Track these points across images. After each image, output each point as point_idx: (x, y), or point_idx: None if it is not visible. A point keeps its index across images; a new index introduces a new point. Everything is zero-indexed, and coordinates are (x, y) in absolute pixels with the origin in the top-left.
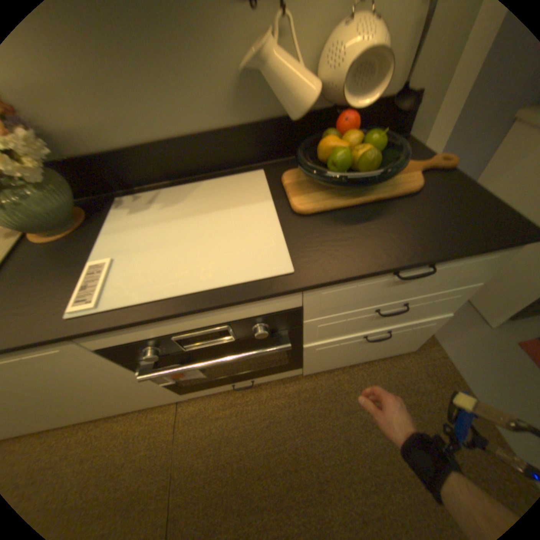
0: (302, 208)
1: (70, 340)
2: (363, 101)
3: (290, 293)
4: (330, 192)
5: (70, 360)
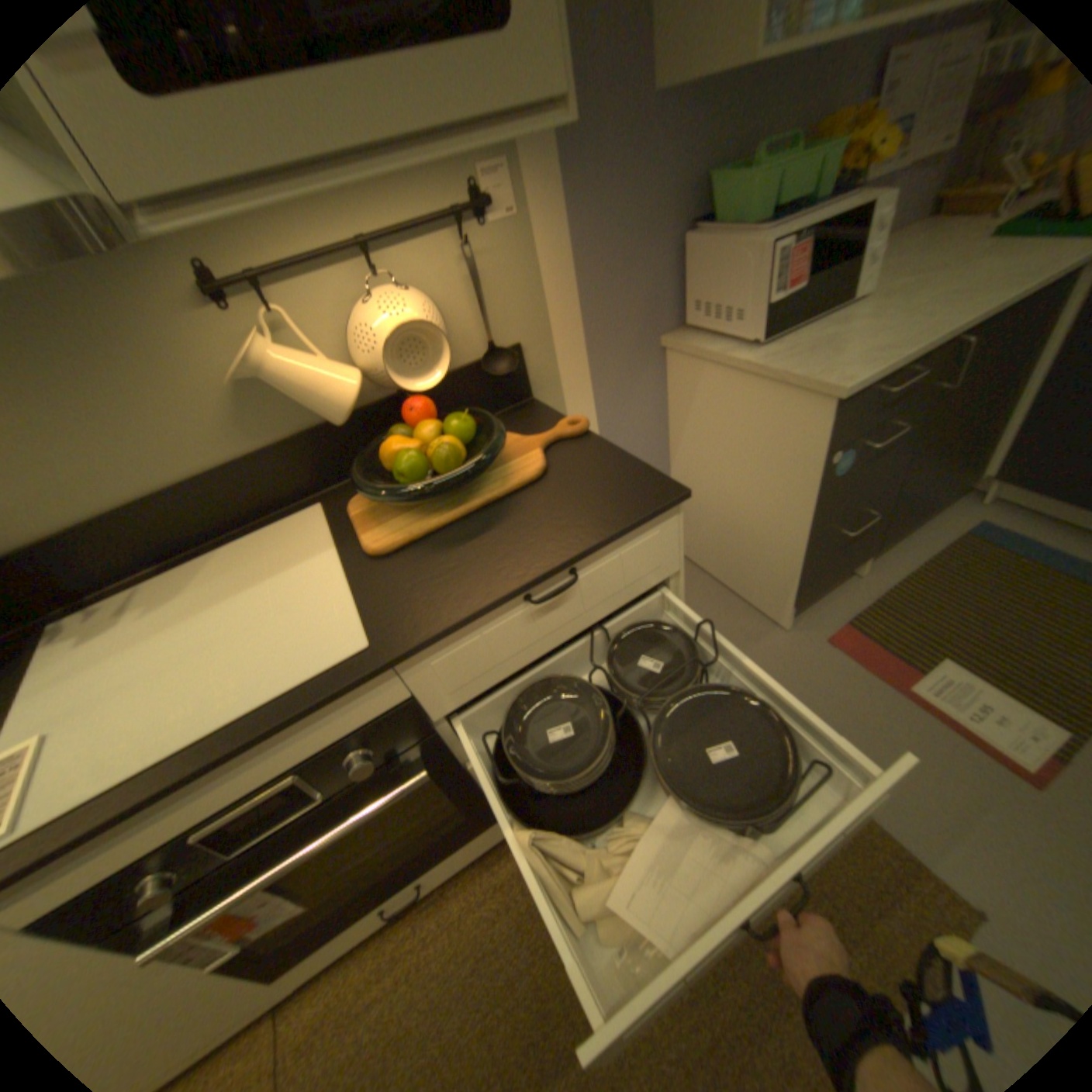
0: (383, 548)
1: None
2: (428, 385)
3: (369, 679)
4: (422, 511)
5: None
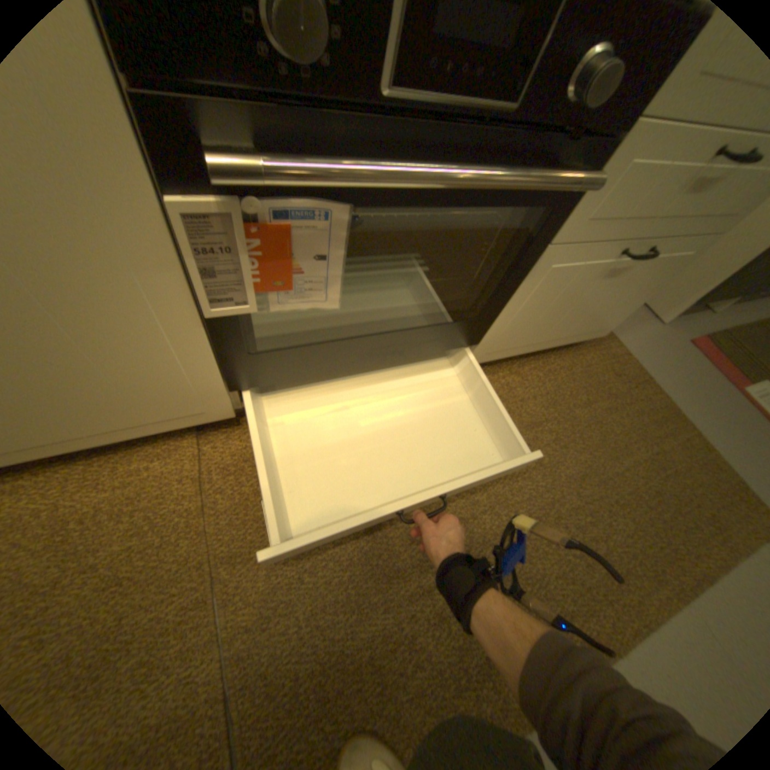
0: None
1: None
2: None
3: None
4: None
5: None
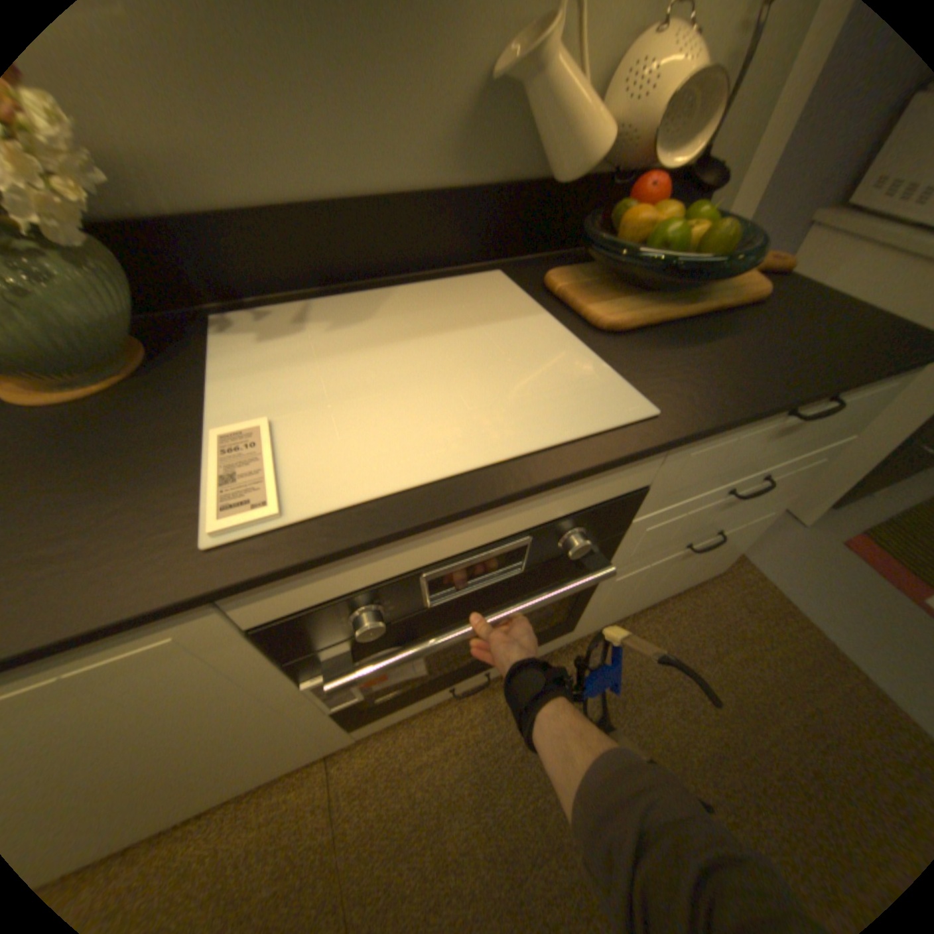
0: (607, 325)
1: (215, 602)
2: (675, 161)
3: (667, 449)
4: (639, 301)
5: (184, 667)
